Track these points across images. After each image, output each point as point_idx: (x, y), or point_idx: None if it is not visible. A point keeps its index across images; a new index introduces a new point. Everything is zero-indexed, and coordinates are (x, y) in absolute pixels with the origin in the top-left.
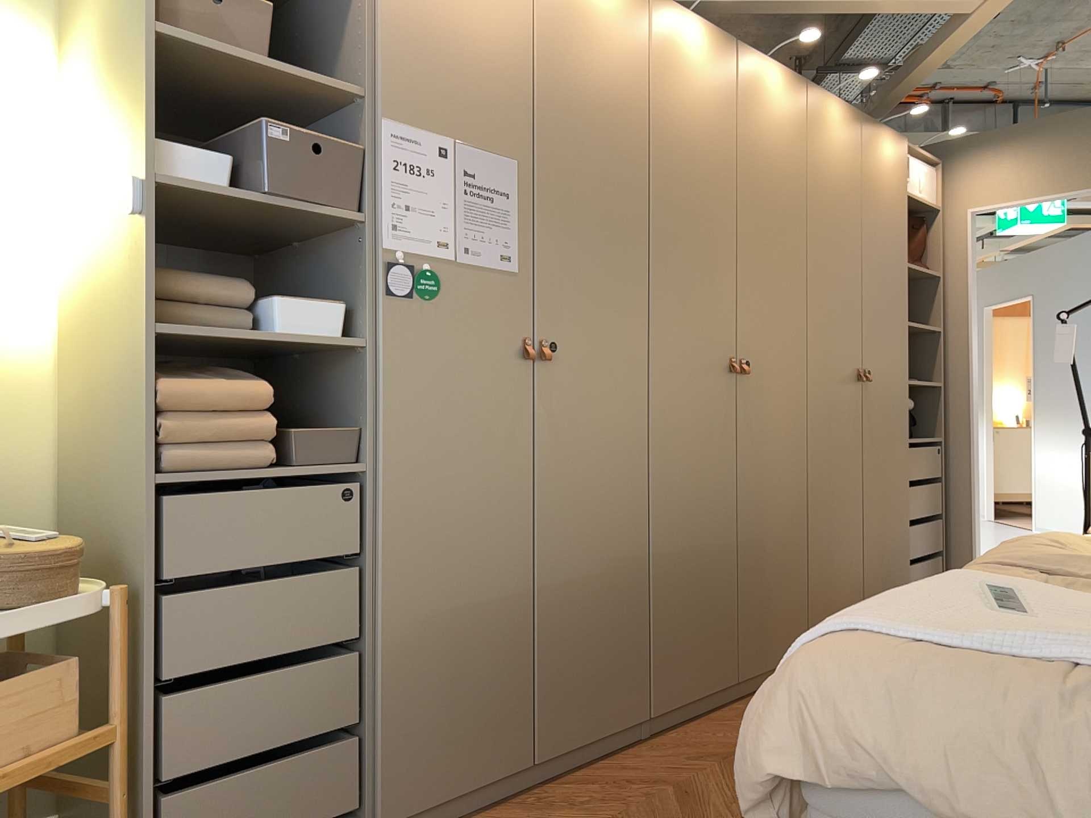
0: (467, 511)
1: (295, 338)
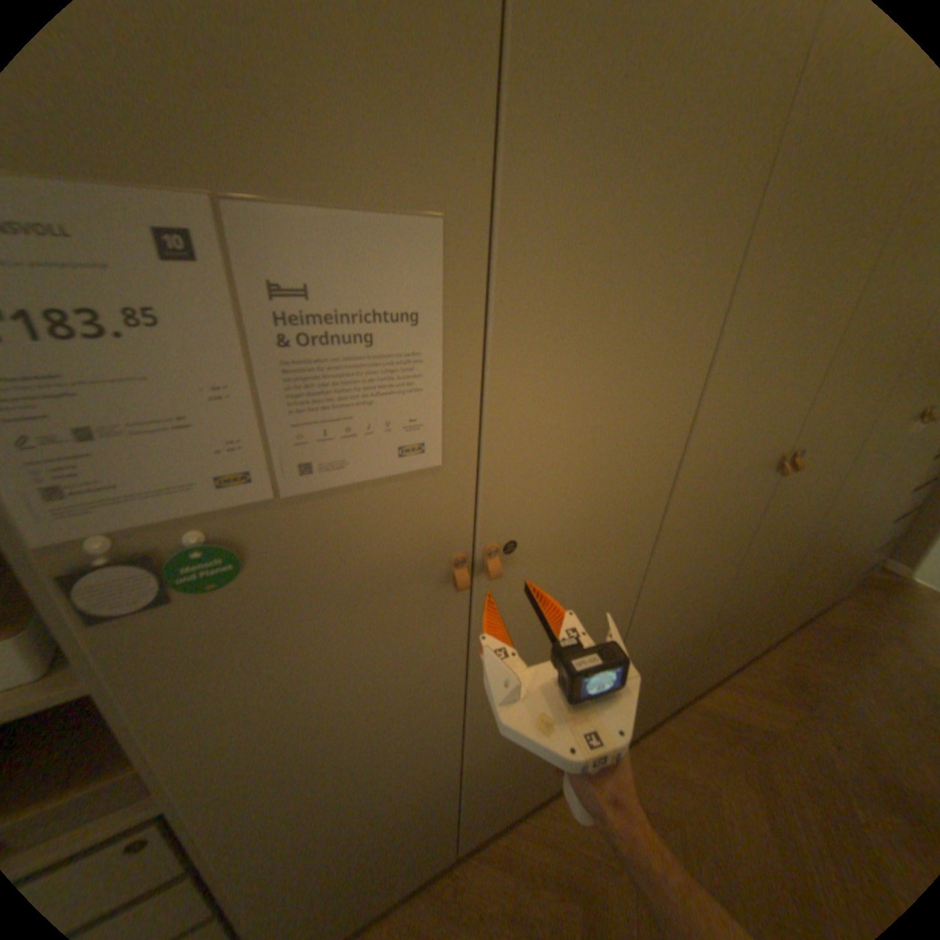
0: (362, 766)
1: None
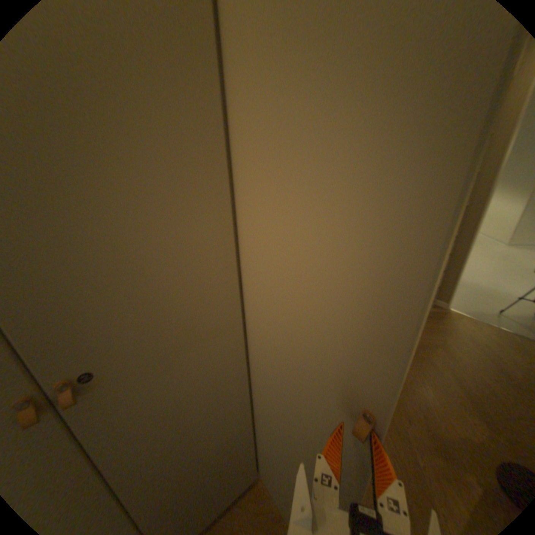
0: None
1: None
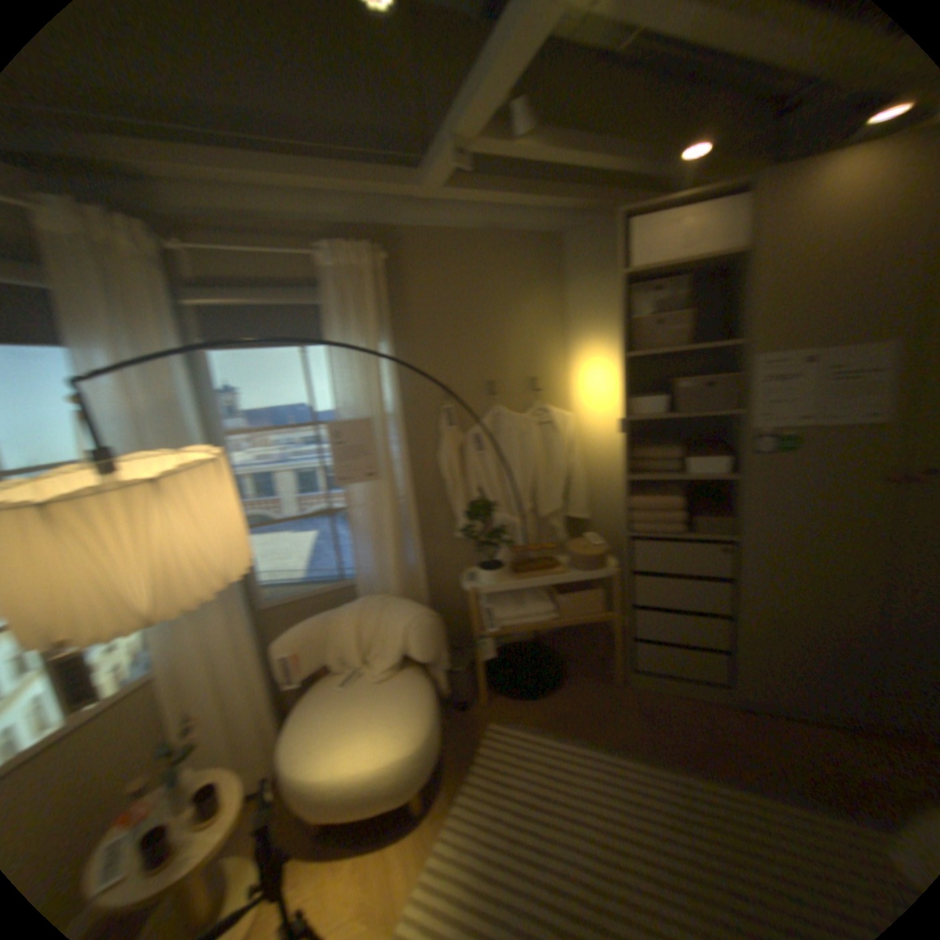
0: (819, 571)
1: (699, 476)
